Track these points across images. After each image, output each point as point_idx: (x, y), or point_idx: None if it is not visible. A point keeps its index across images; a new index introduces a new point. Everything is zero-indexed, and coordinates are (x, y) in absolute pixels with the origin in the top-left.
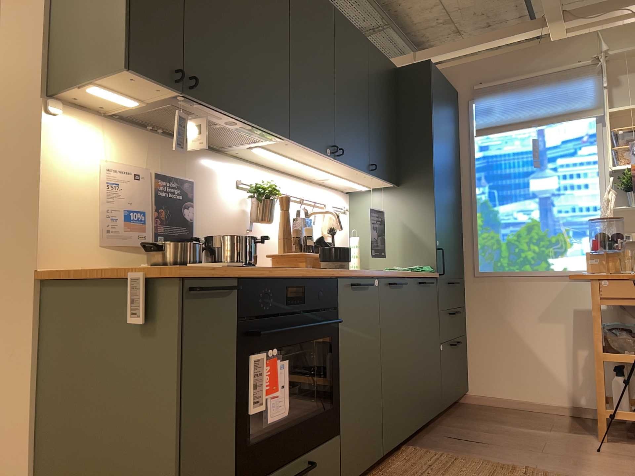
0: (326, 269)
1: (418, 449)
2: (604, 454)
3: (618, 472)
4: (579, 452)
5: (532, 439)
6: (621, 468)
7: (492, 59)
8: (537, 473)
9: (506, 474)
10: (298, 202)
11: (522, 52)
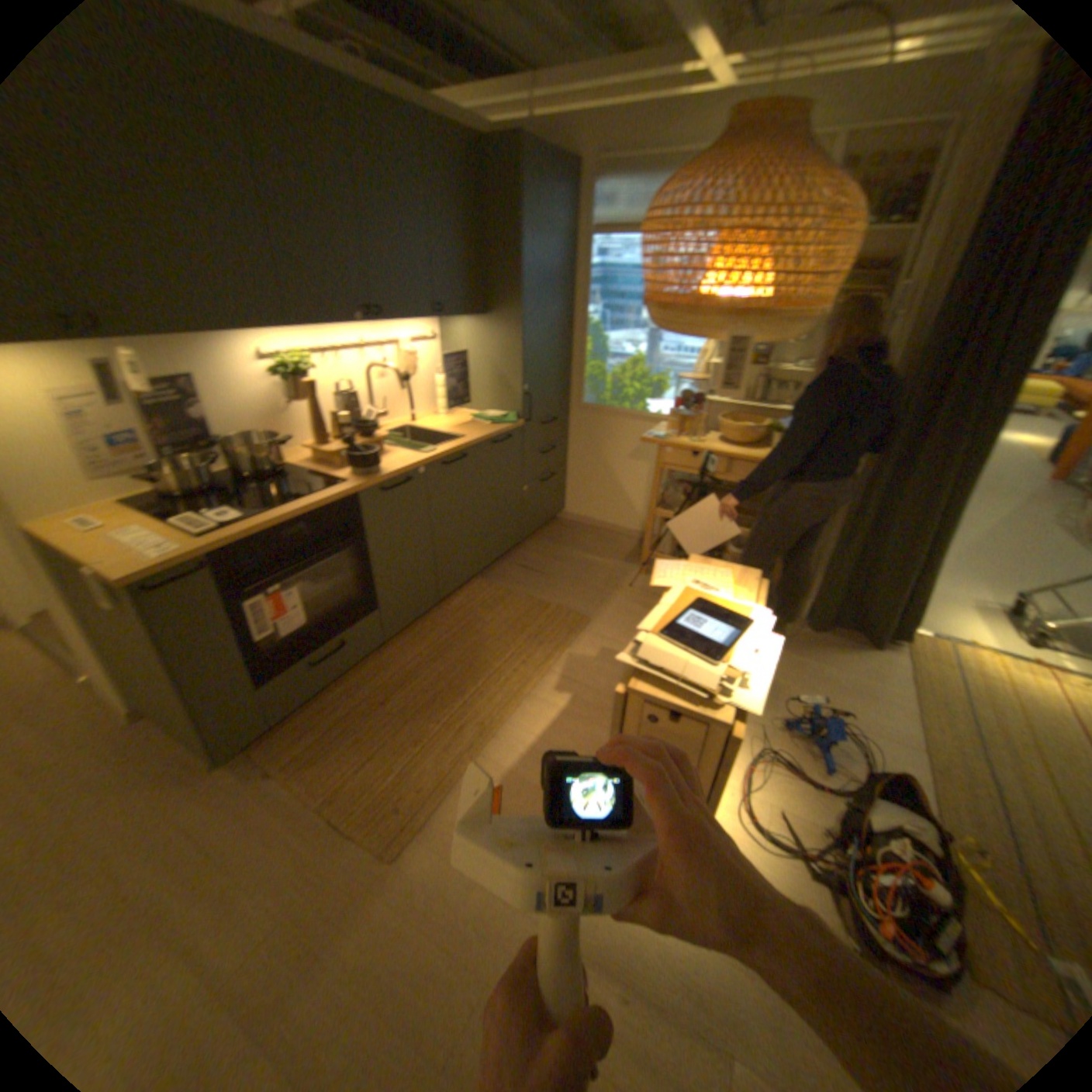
0: (345, 484)
1: (484, 583)
2: (631, 590)
3: (627, 611)
4: (613, 587)
5: (587, 570)
6: (632, 607)
7: (629, 109)
8: (561, 614)
9: (537, 614)
10: (361, 346)
11: (666, 103)
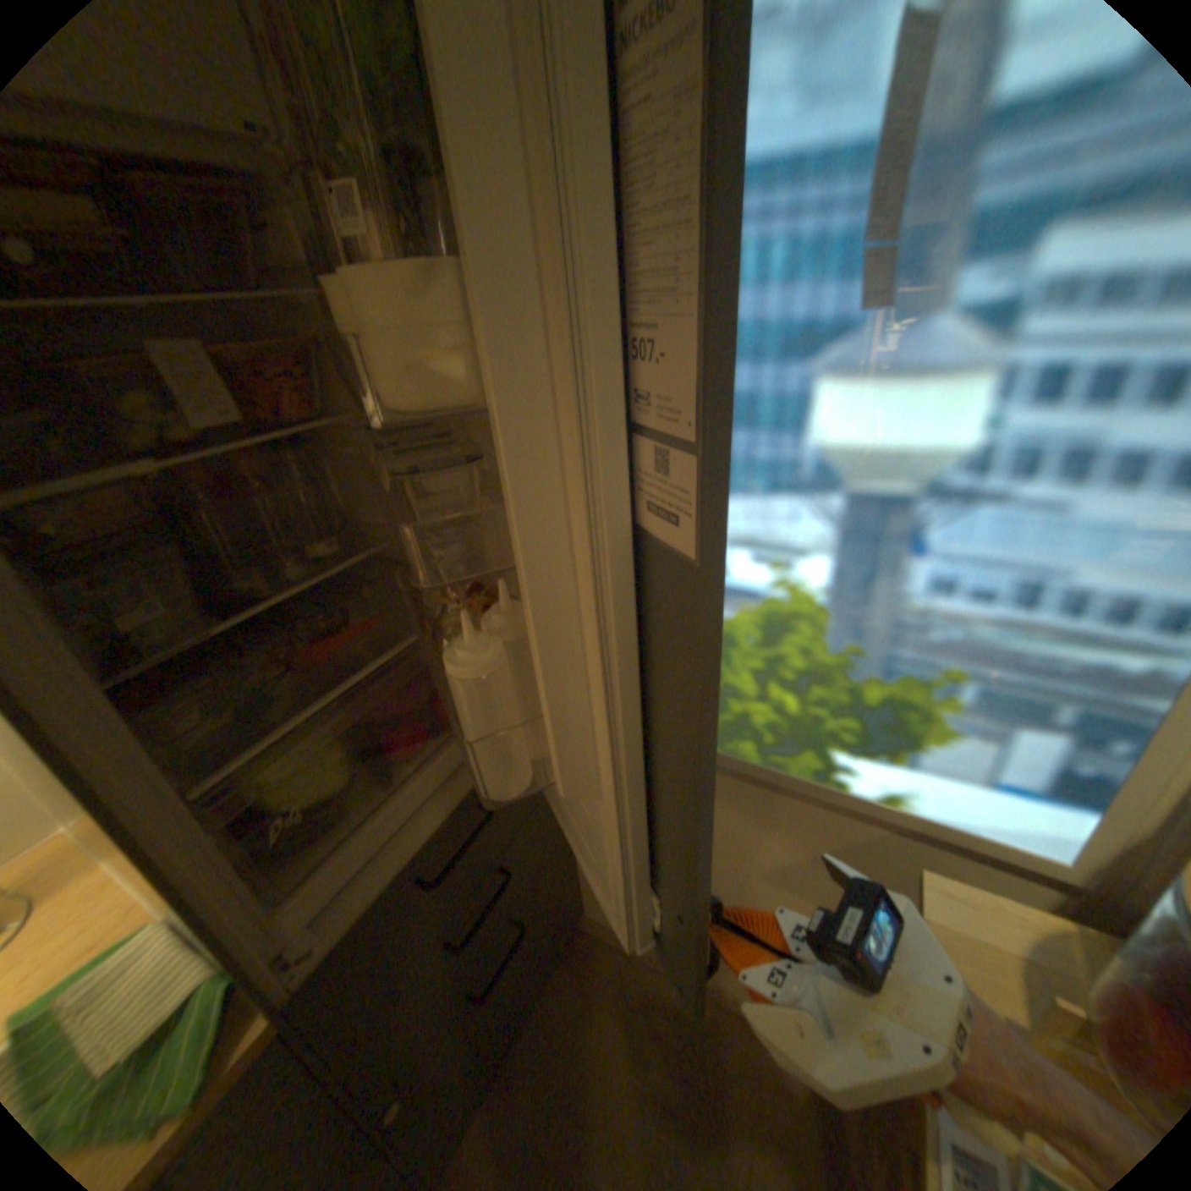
0: None
1: None
2: None
3: None
4: None
5: None
6: None
7: None
8: None
9: None
10: None
11: None
